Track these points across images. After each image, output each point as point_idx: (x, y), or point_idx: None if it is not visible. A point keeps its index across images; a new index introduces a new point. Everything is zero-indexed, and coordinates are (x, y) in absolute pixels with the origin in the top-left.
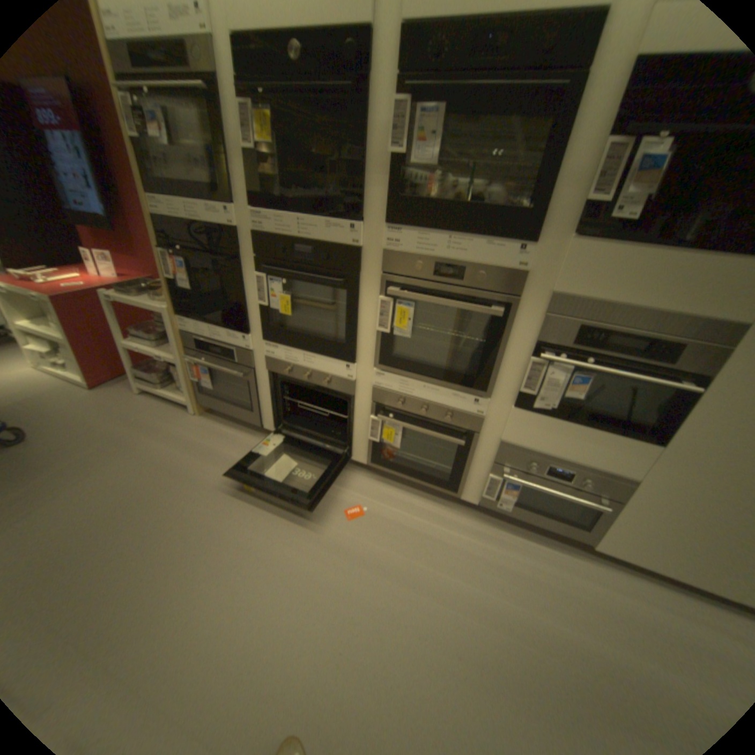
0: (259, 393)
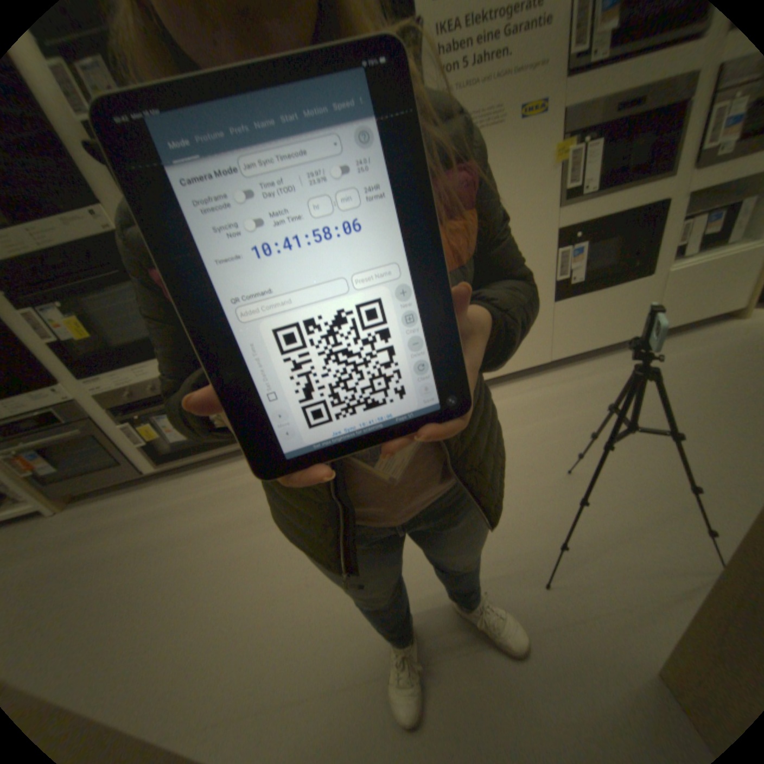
0: (112, 440)
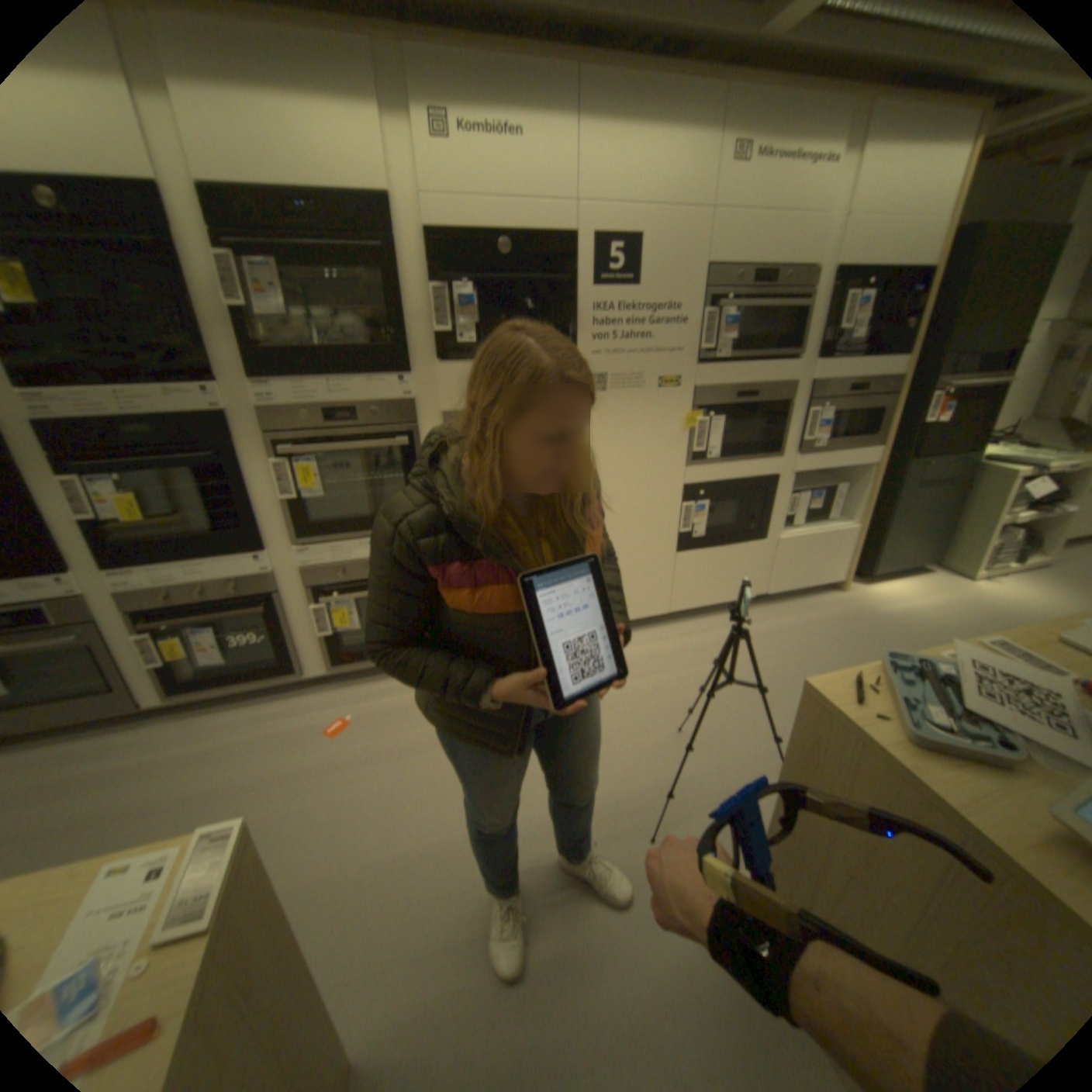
0: (113, 658)
